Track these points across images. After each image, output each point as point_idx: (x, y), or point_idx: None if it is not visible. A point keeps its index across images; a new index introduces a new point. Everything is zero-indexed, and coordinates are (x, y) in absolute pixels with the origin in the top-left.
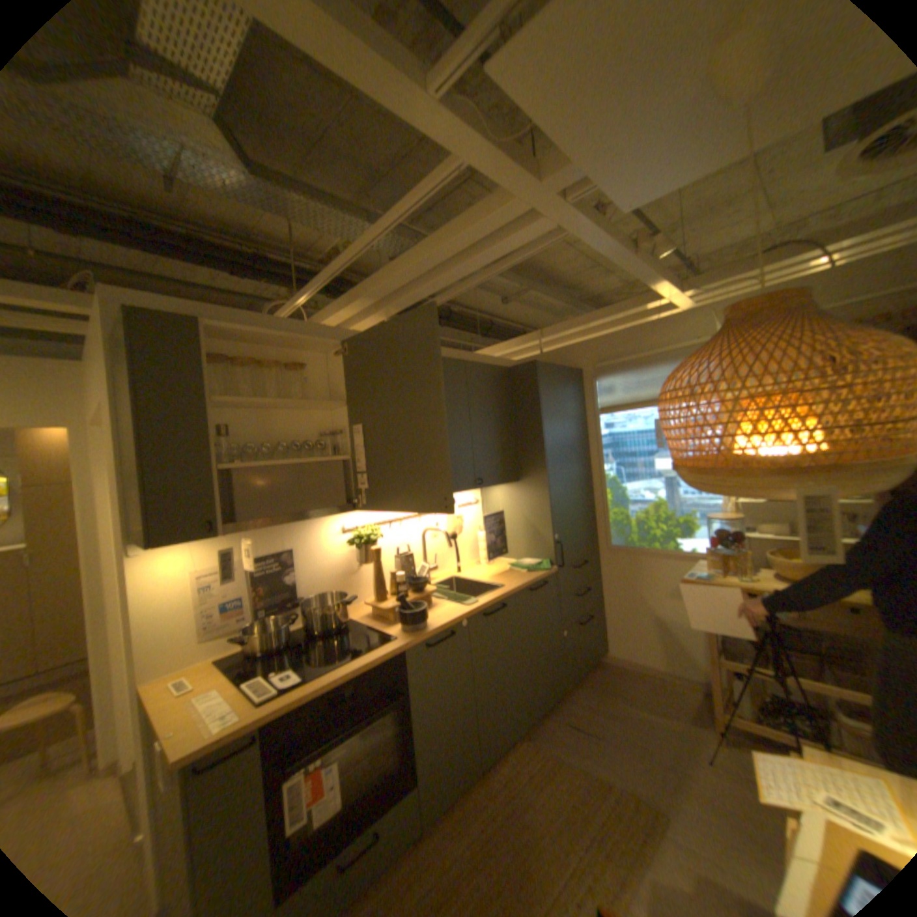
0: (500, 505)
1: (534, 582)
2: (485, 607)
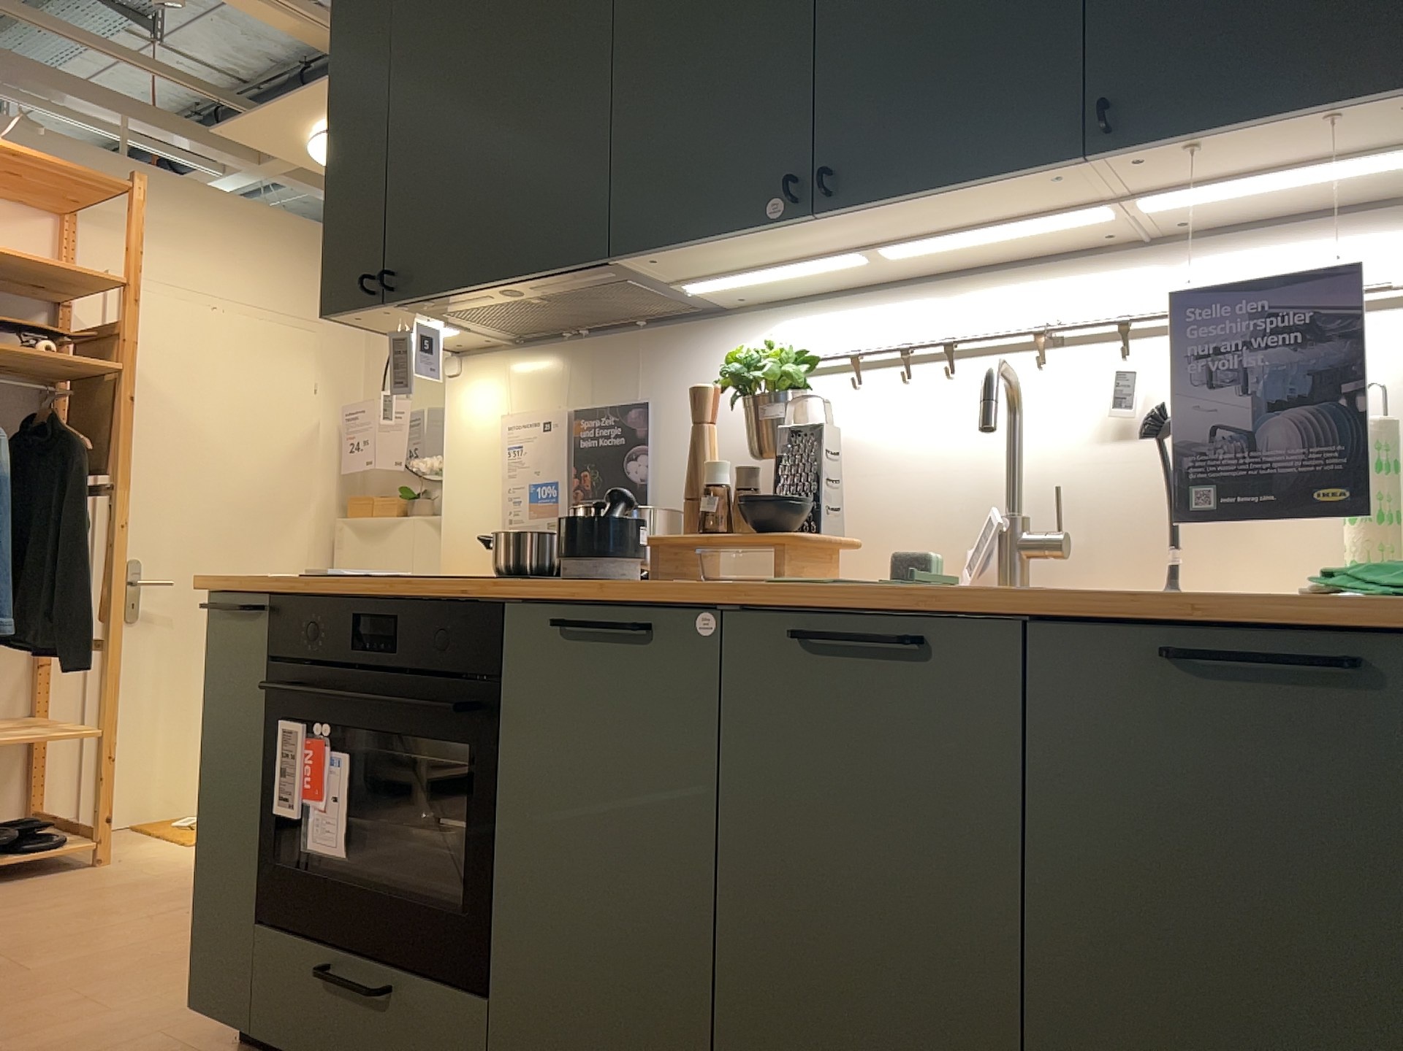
0: None
1: (1213, 612)
2: (801, 600)
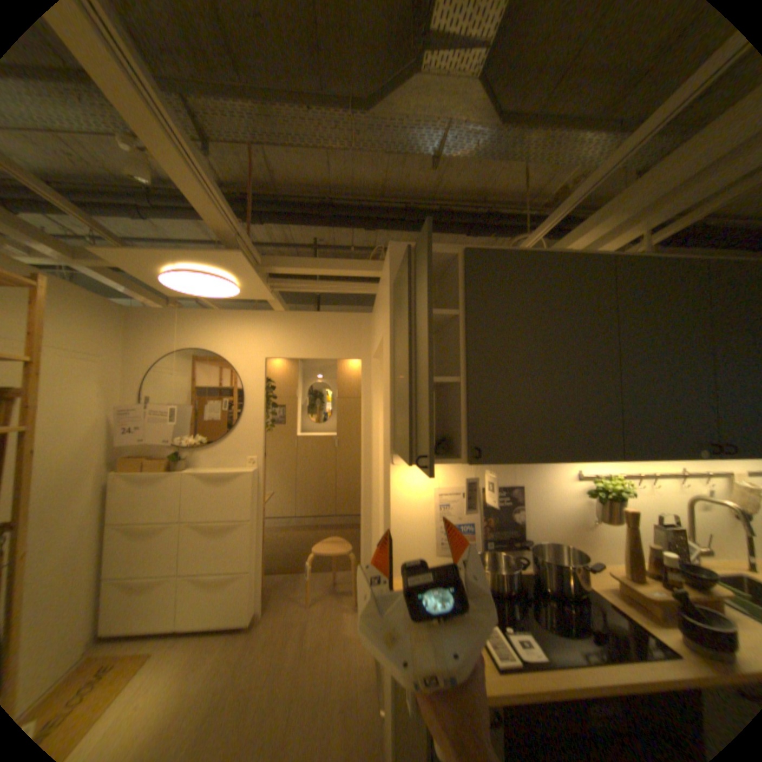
0: None
1: None
2: None
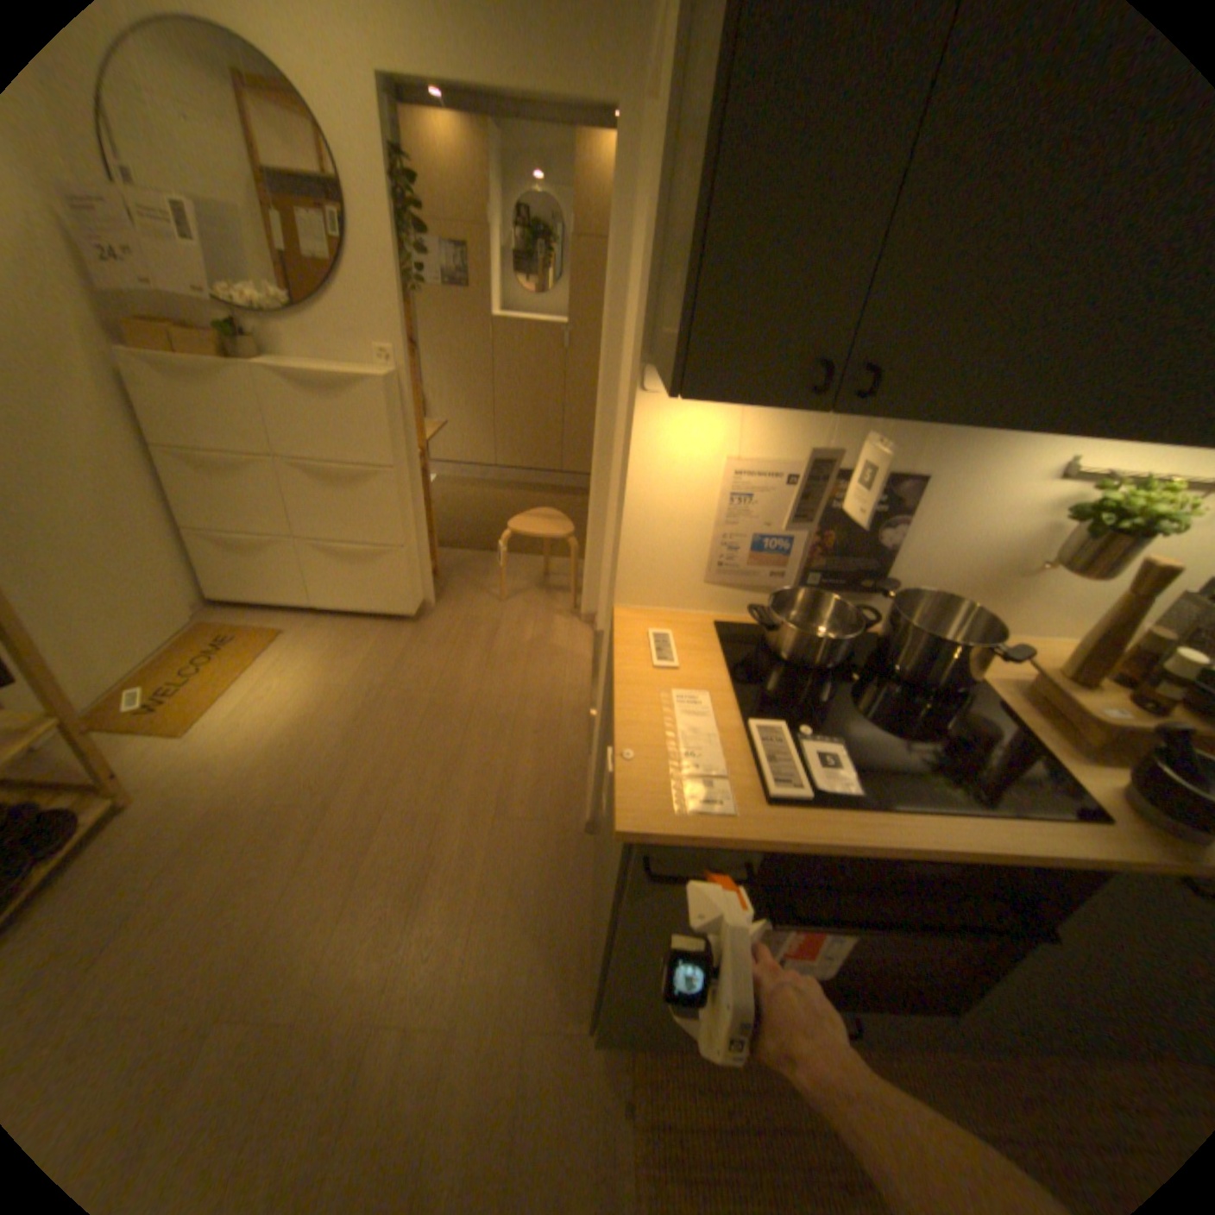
0: None
1: None
2: None
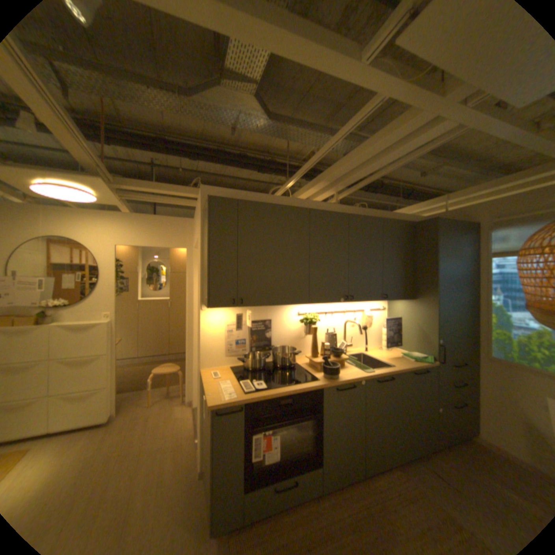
0: (400, 313)
1: (418, 368)
2: (379, 376)
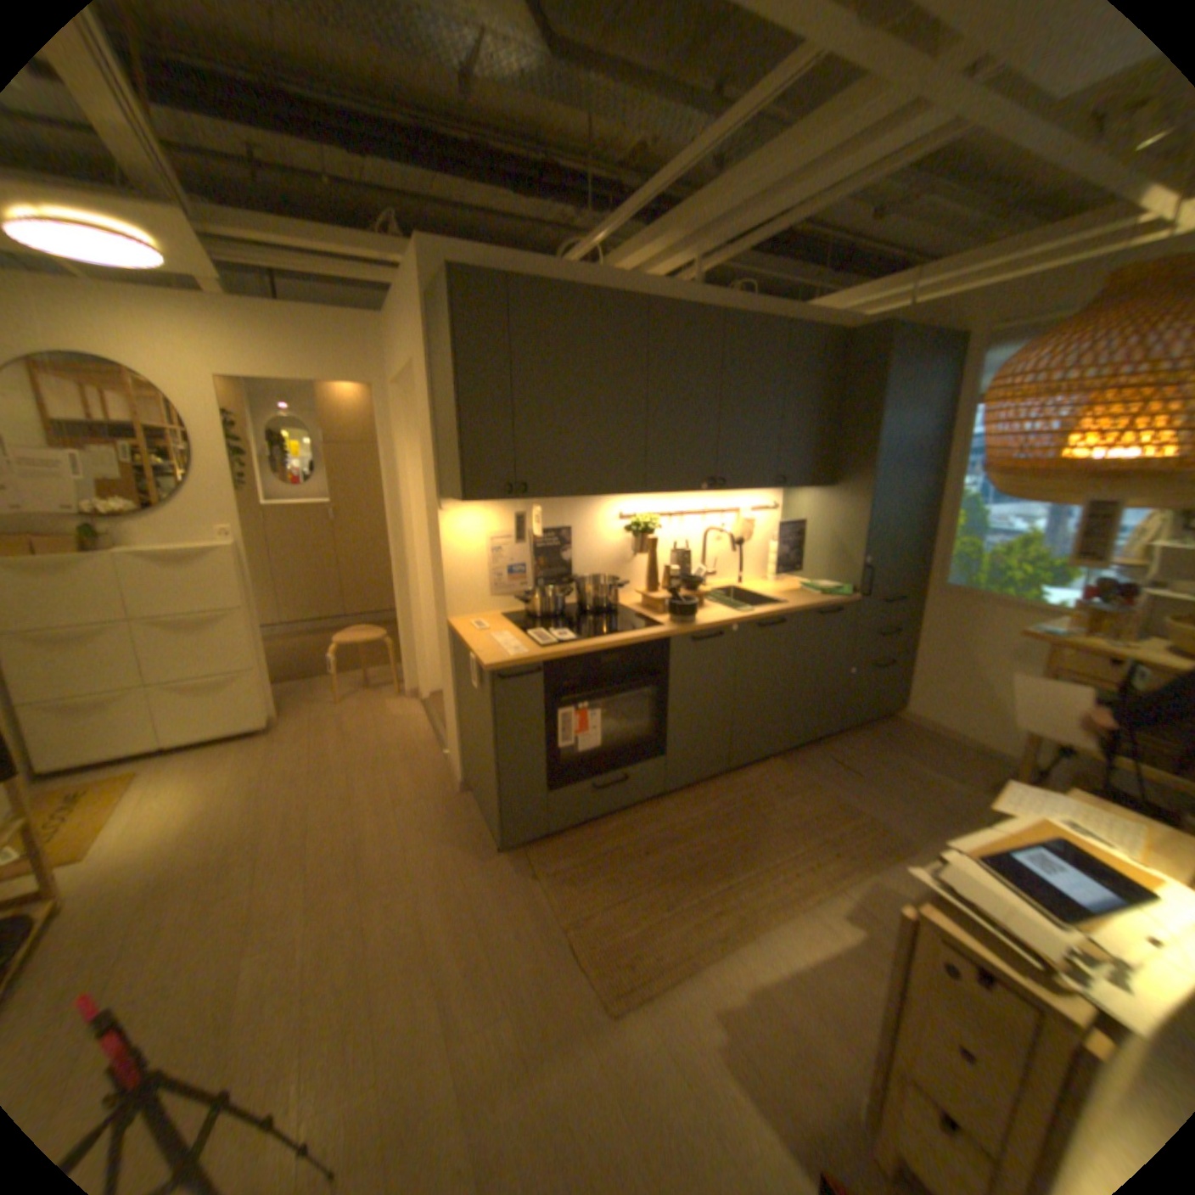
0: (803, 513)
1: (824, 604)
2: (759, 617)
